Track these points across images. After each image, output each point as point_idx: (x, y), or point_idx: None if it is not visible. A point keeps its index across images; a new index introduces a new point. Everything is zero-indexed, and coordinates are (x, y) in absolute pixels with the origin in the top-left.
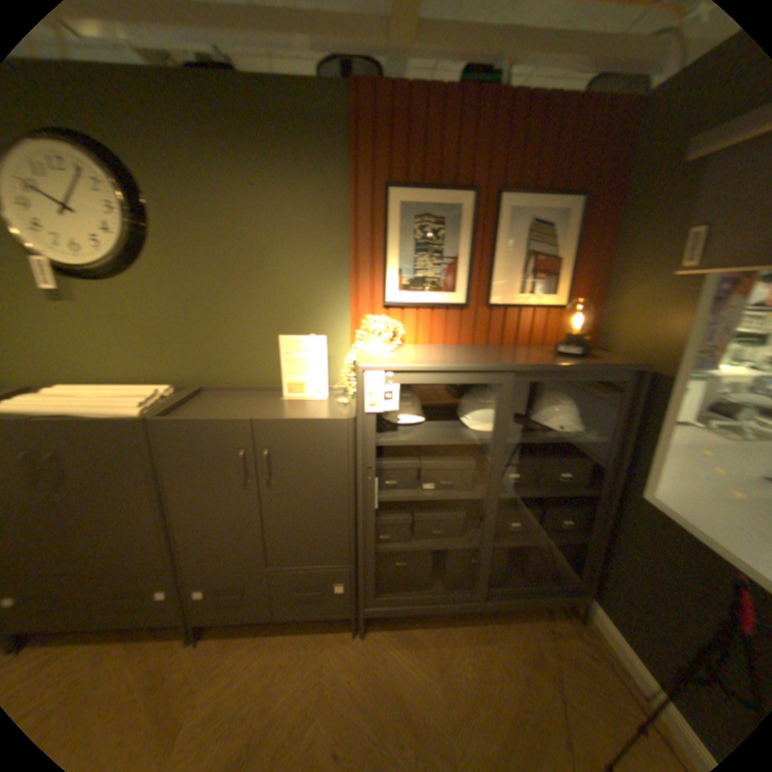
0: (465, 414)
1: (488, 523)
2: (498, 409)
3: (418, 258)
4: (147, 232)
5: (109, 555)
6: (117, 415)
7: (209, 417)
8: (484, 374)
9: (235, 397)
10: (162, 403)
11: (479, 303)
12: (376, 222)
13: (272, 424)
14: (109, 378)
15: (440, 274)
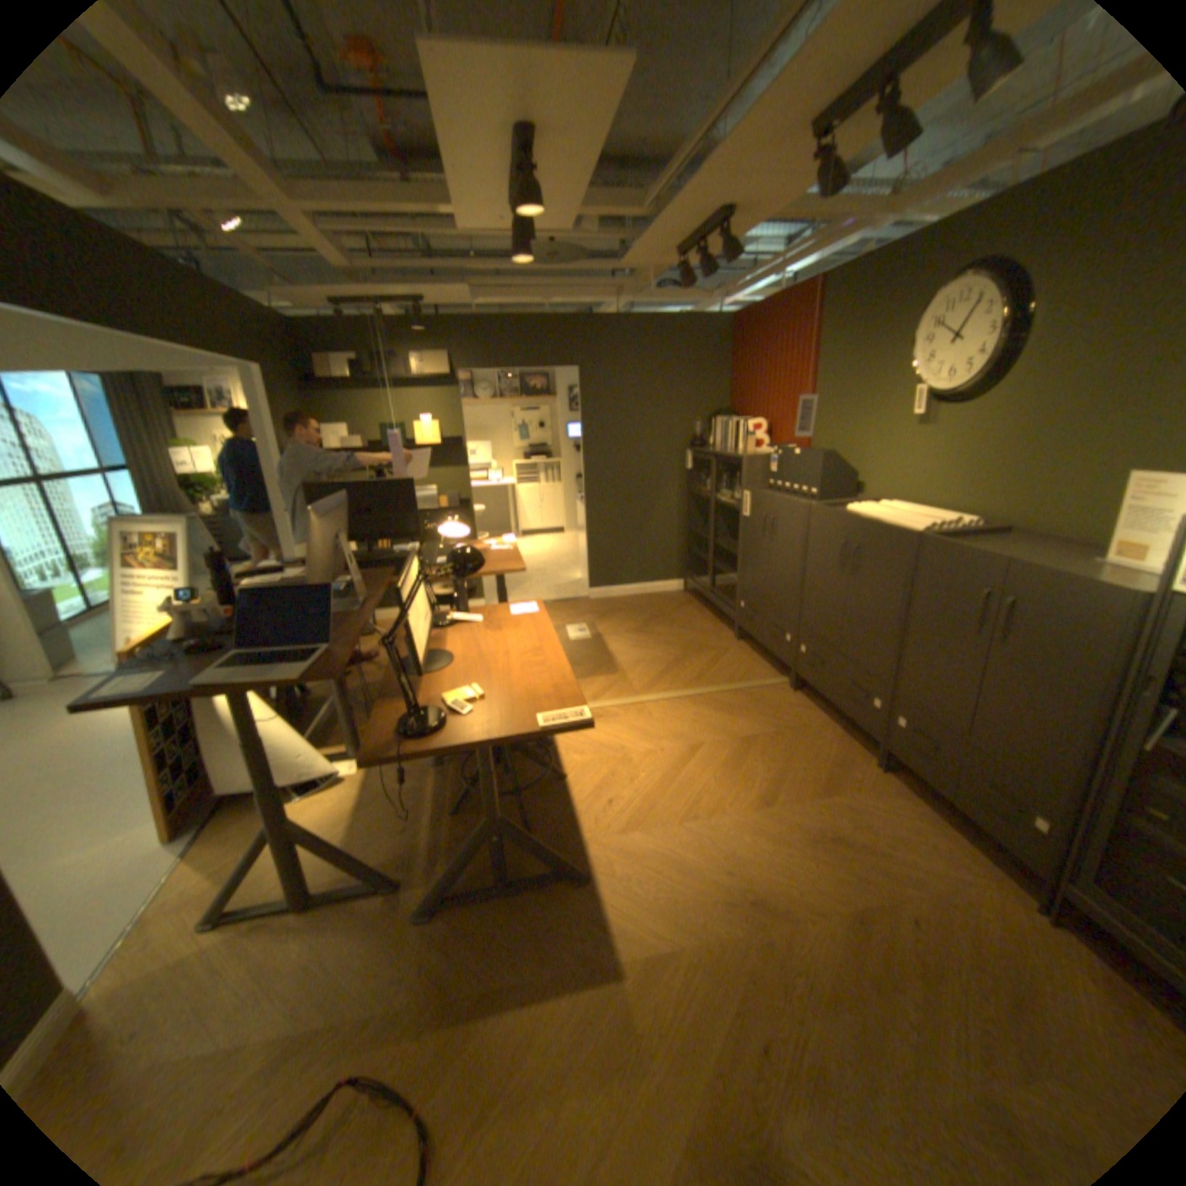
0: None
1: None
2: None
3: None
4: (1029, 345)
5: (862, 645)
6: (911, 527)
7: (977, 546)
8: None
9: (1046, 545)
10: (955, 528)
11: None
12: None
13: (1033, 569)
14: (938, 501)
15: None
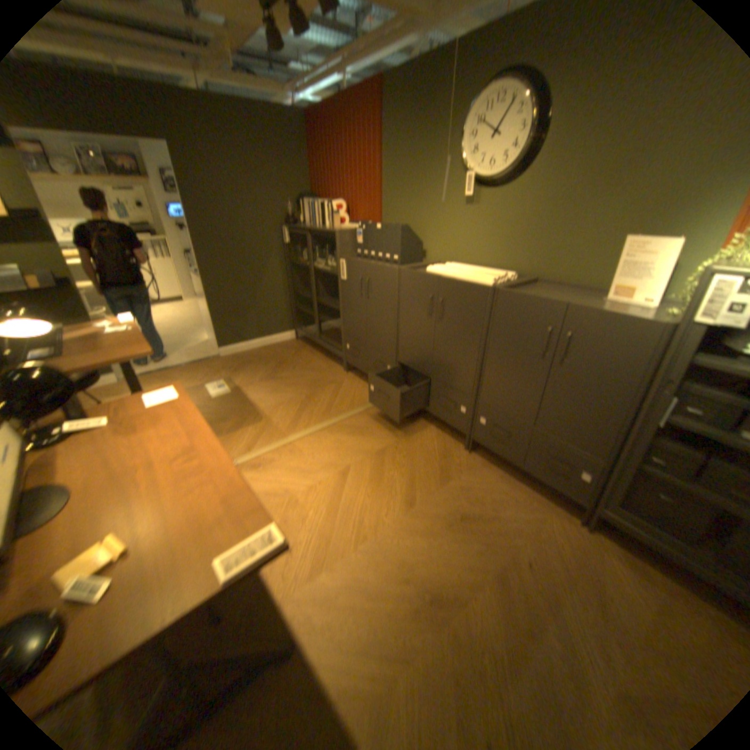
0: None
1: None
2: None
3: None
4: (545, 141)
5: (449, 370)
6: (482, 282)
7: (538, 294)
8: None
9: (564, 290)
10: (509, 281)
11: None
12: None
13: (586, 310)
14: (481, 262)
15: None
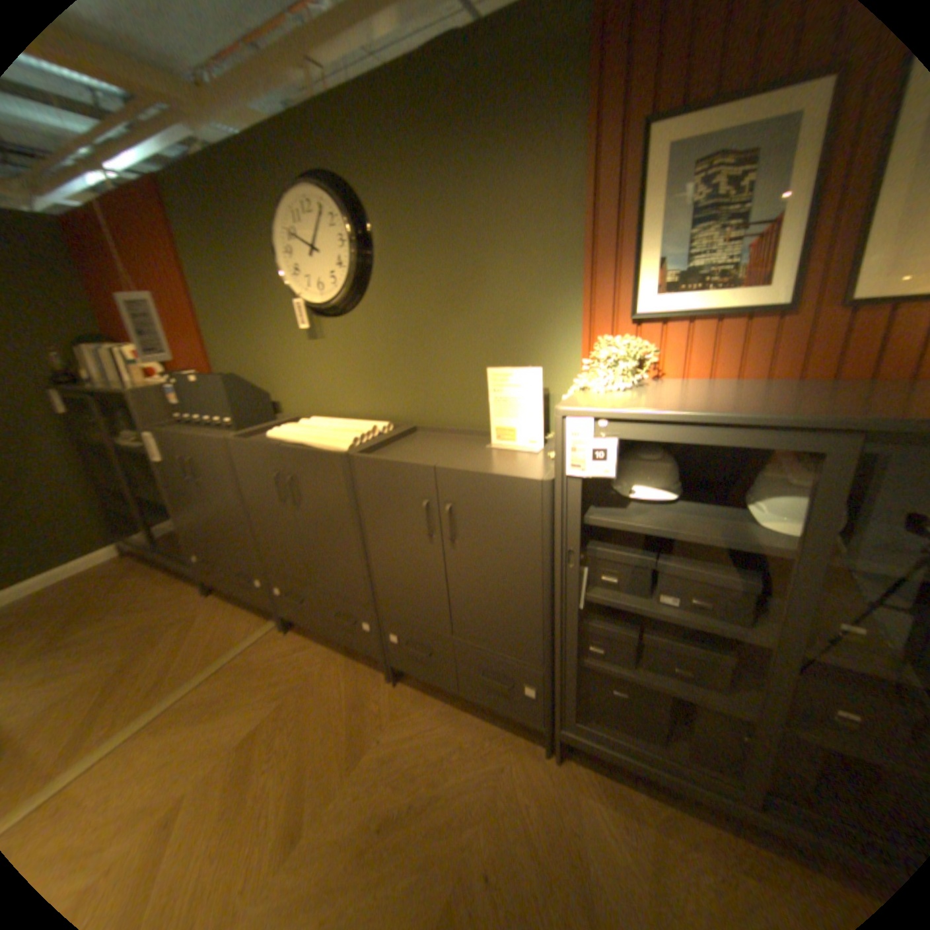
0: (759, 499)
1: (777, 692)
2: (816, 499)
3: (699, 233)
4: (375, 261)
5: (331, 576)
6: (335, 448)
7: (401, 459)
8: (785, 432)
9: (445, 440)
10: (374, 440)
11: (827, 299)
12: (629, 187)
13: (455, 475)
14: (349, 412)
15: (741, 255)
